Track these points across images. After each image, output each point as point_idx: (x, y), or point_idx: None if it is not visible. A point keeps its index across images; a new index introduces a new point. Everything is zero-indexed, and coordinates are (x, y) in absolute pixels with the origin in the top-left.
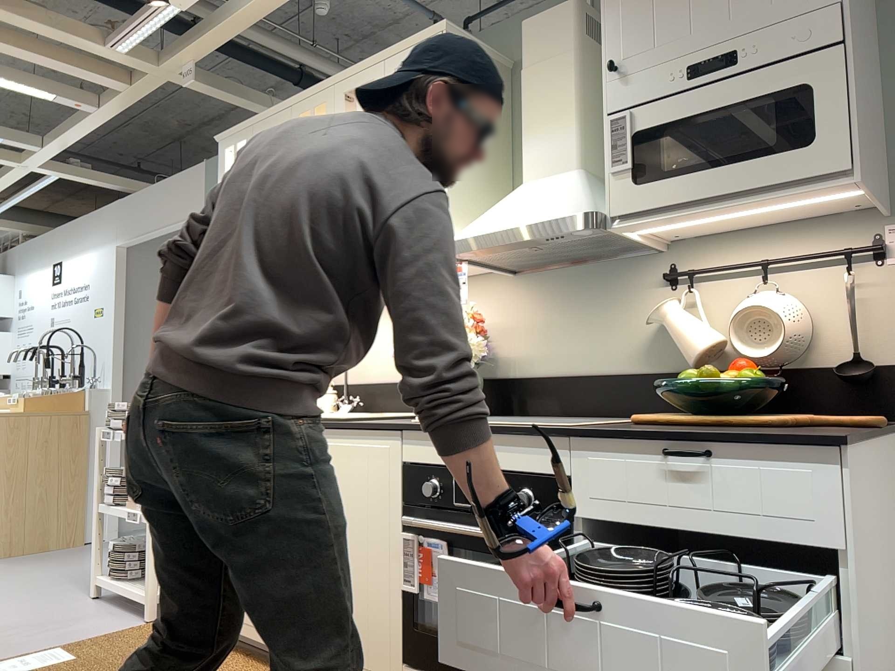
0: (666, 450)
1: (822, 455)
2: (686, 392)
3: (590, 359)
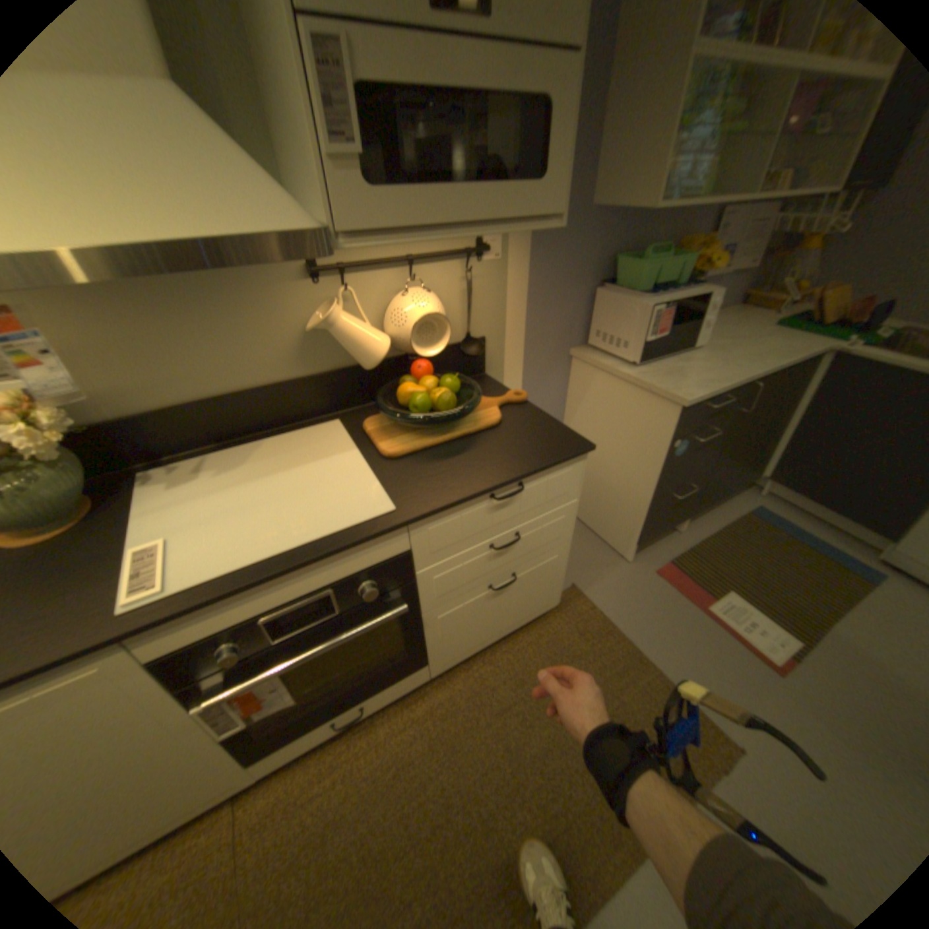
0: (490, 494)
1: (578, 459)
2: (416, 413)
3: (229, 375)
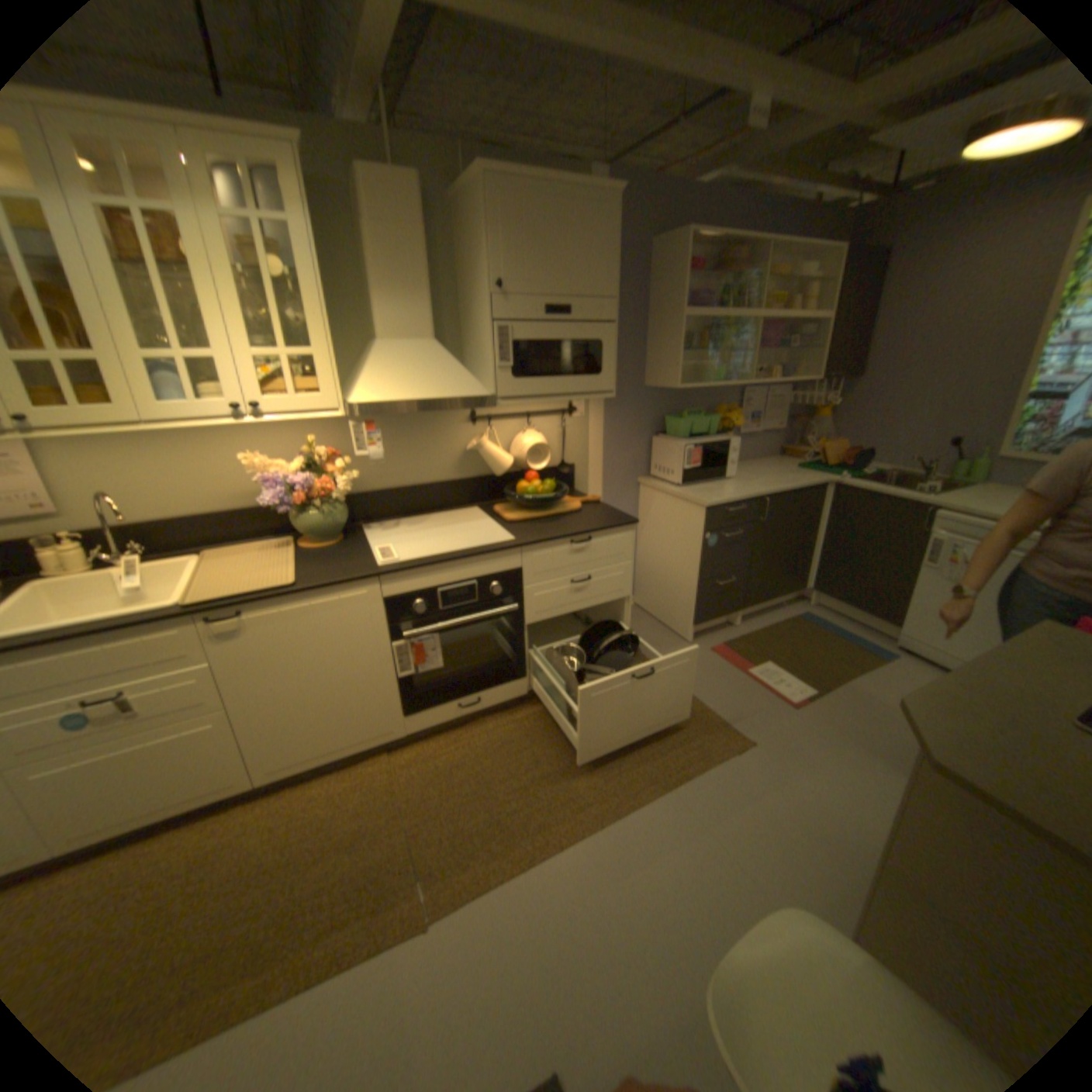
0: (571, 542)
1: (628, 530)
2: (528, 500)
3: (419, 475)
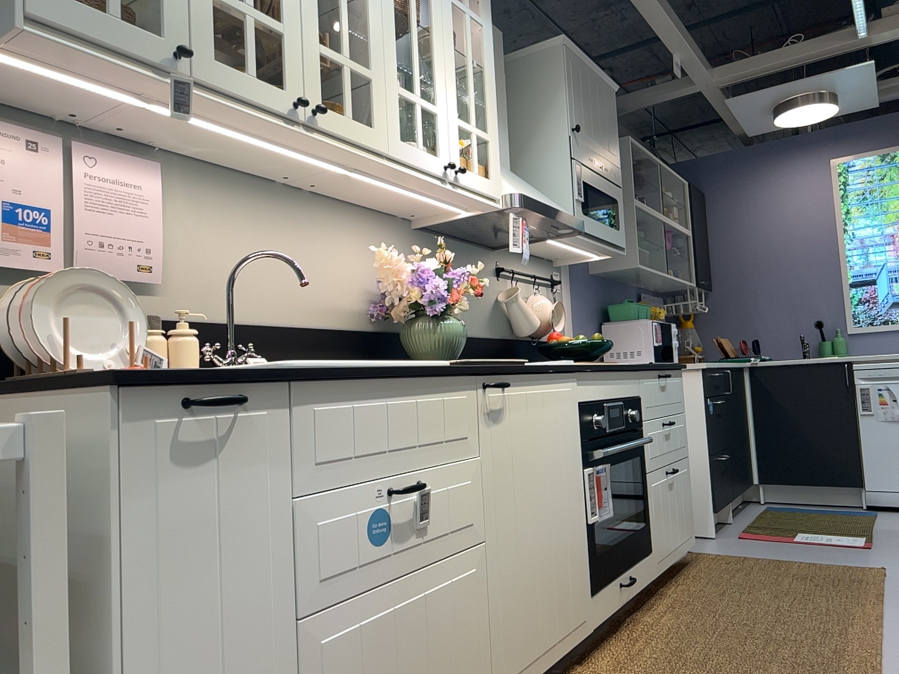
0: (660, 375)
1: (681, 373)
2: (582, 349)
3: (466, 324)
